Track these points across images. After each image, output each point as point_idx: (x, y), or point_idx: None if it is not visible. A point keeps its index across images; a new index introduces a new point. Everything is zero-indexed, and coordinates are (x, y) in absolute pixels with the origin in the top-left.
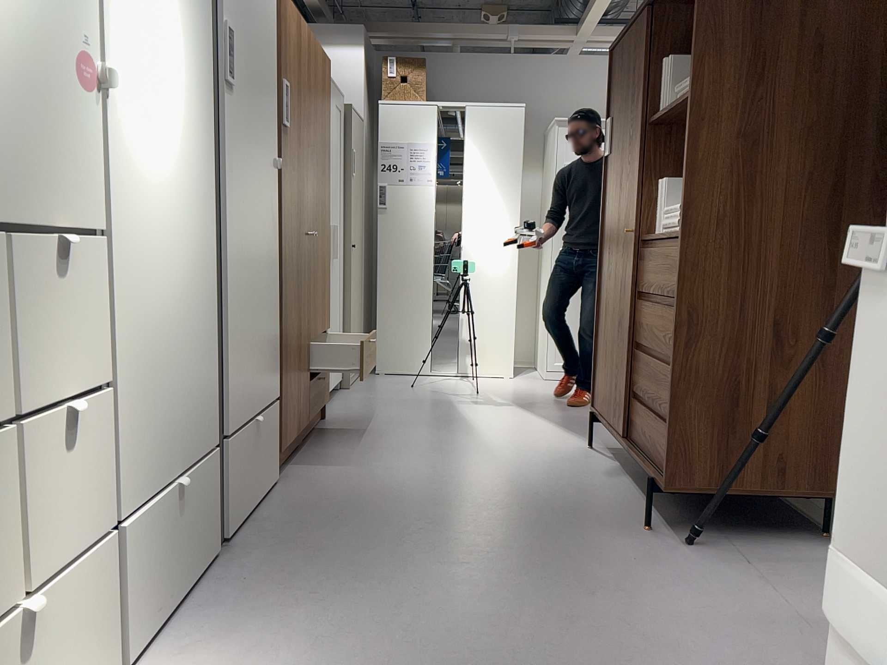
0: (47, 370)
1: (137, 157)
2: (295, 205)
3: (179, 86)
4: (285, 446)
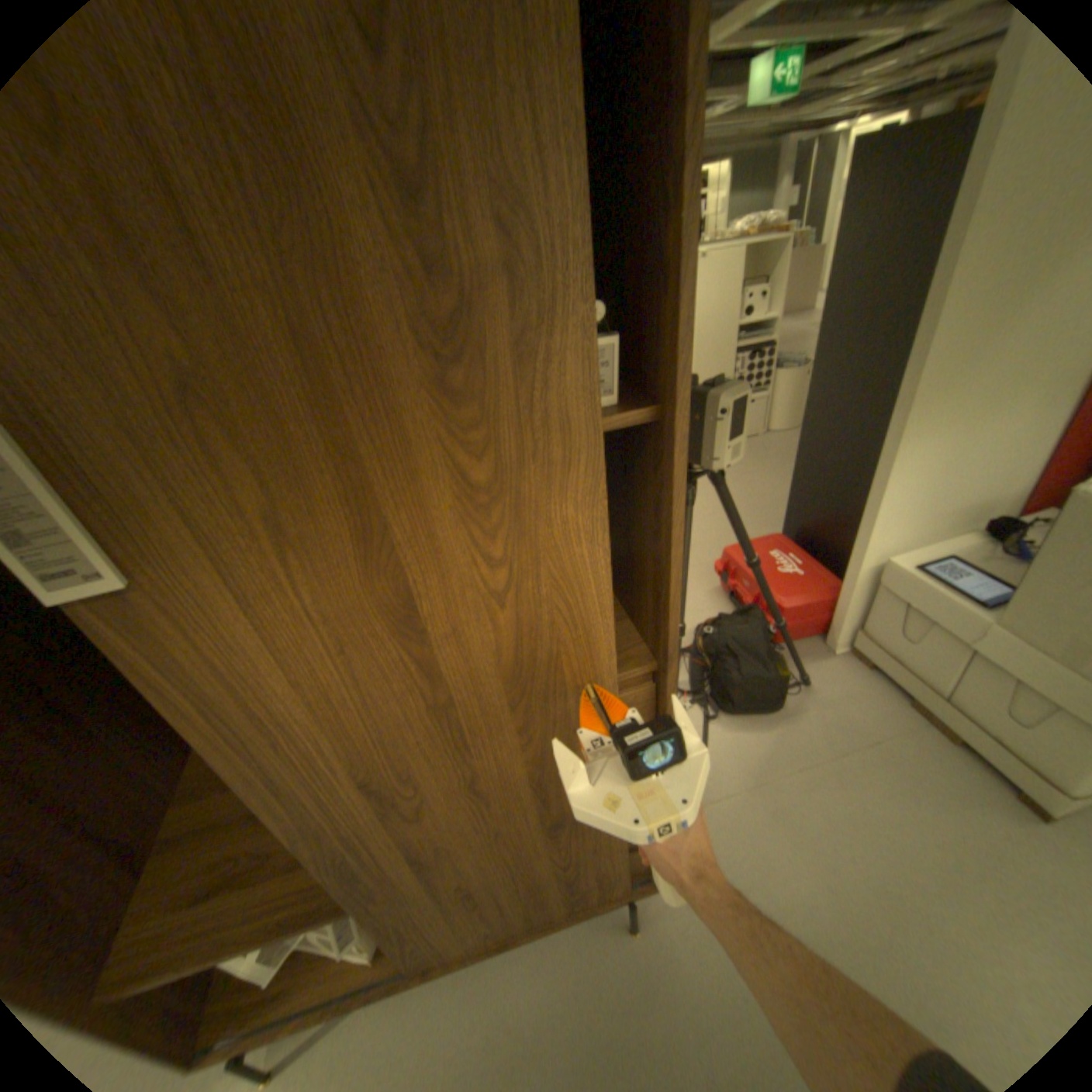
0: None
1: None
2: None
3: None
4: None
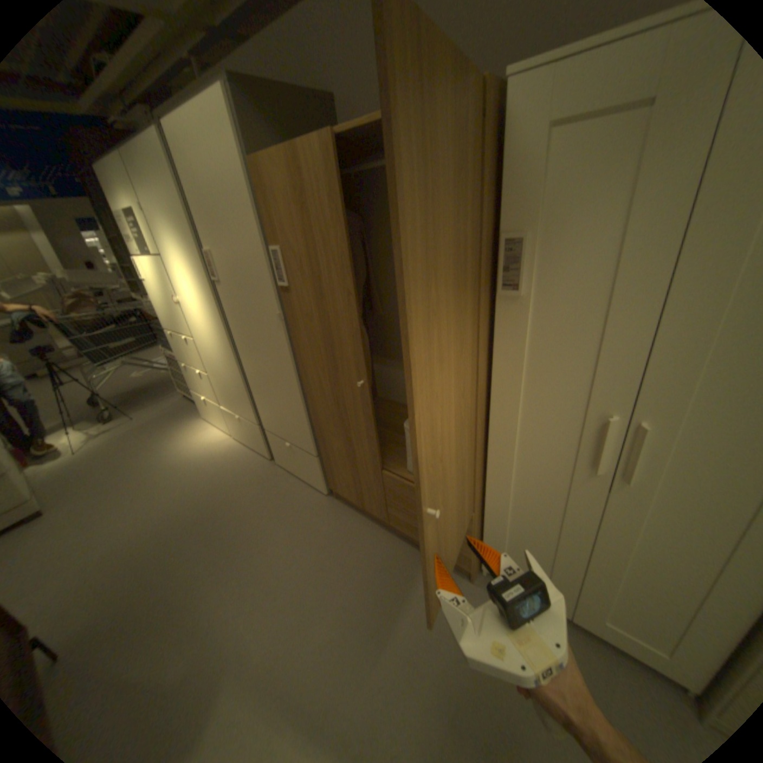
0: (194, 363)
1: (194, 320)
2: (323, 351)
3: (197, 294)
4: (336, 491)
